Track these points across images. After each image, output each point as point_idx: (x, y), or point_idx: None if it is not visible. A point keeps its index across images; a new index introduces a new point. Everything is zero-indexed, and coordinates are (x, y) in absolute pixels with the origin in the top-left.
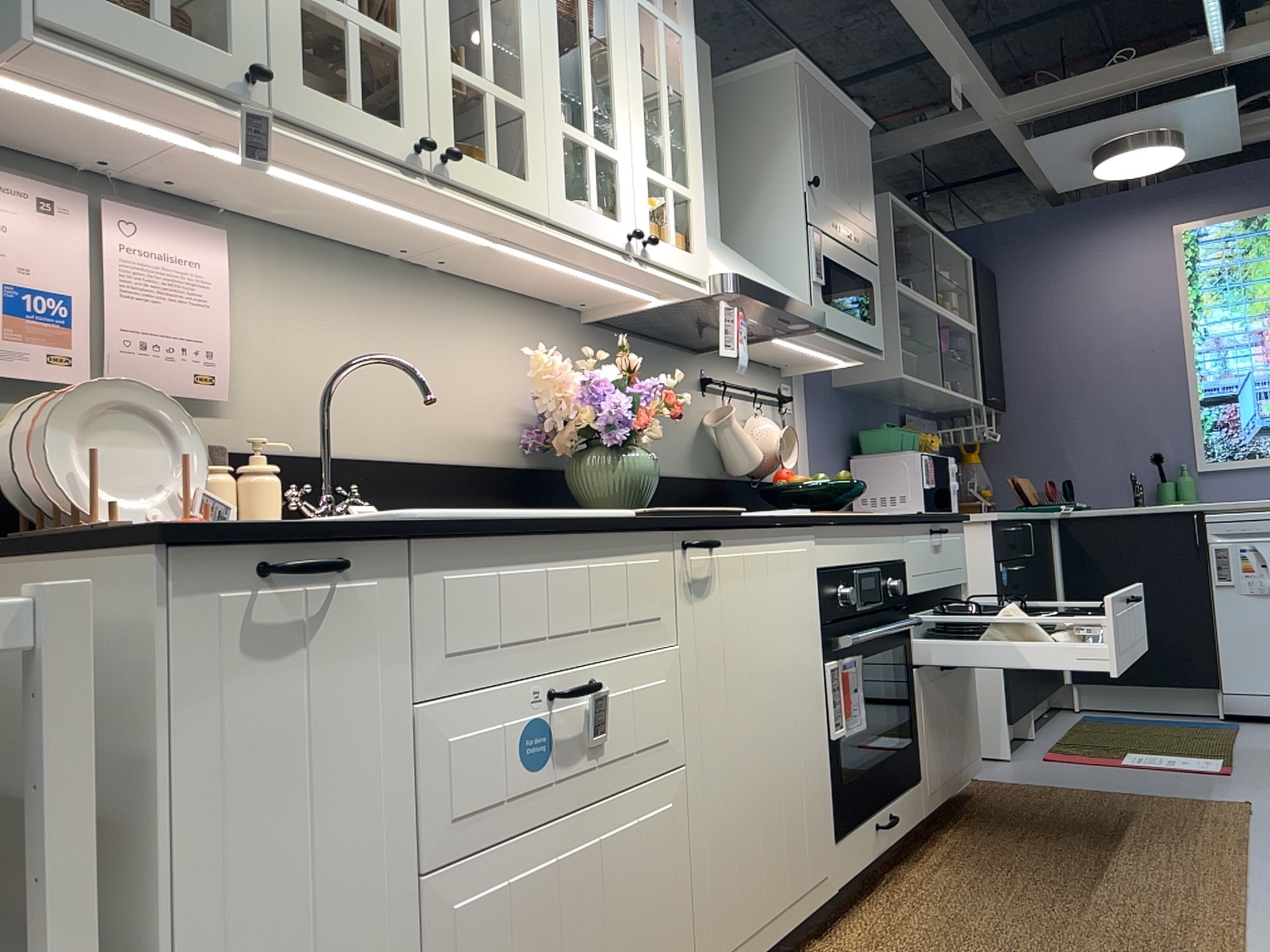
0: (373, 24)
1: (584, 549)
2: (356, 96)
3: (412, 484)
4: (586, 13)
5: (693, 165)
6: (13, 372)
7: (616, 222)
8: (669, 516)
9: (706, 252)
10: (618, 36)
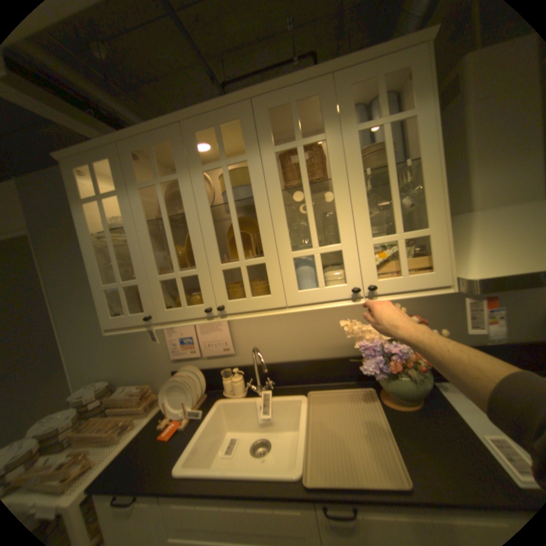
0: (185, 272)
1: (244, 503)
2: (184, 302)
3: (305, 368)
4: (305, 177)
5: (431, 209)
6: (186, 355)
7: (342, 286)
8: (322, 485)
9: (452, 263)
10: (336, 170)
